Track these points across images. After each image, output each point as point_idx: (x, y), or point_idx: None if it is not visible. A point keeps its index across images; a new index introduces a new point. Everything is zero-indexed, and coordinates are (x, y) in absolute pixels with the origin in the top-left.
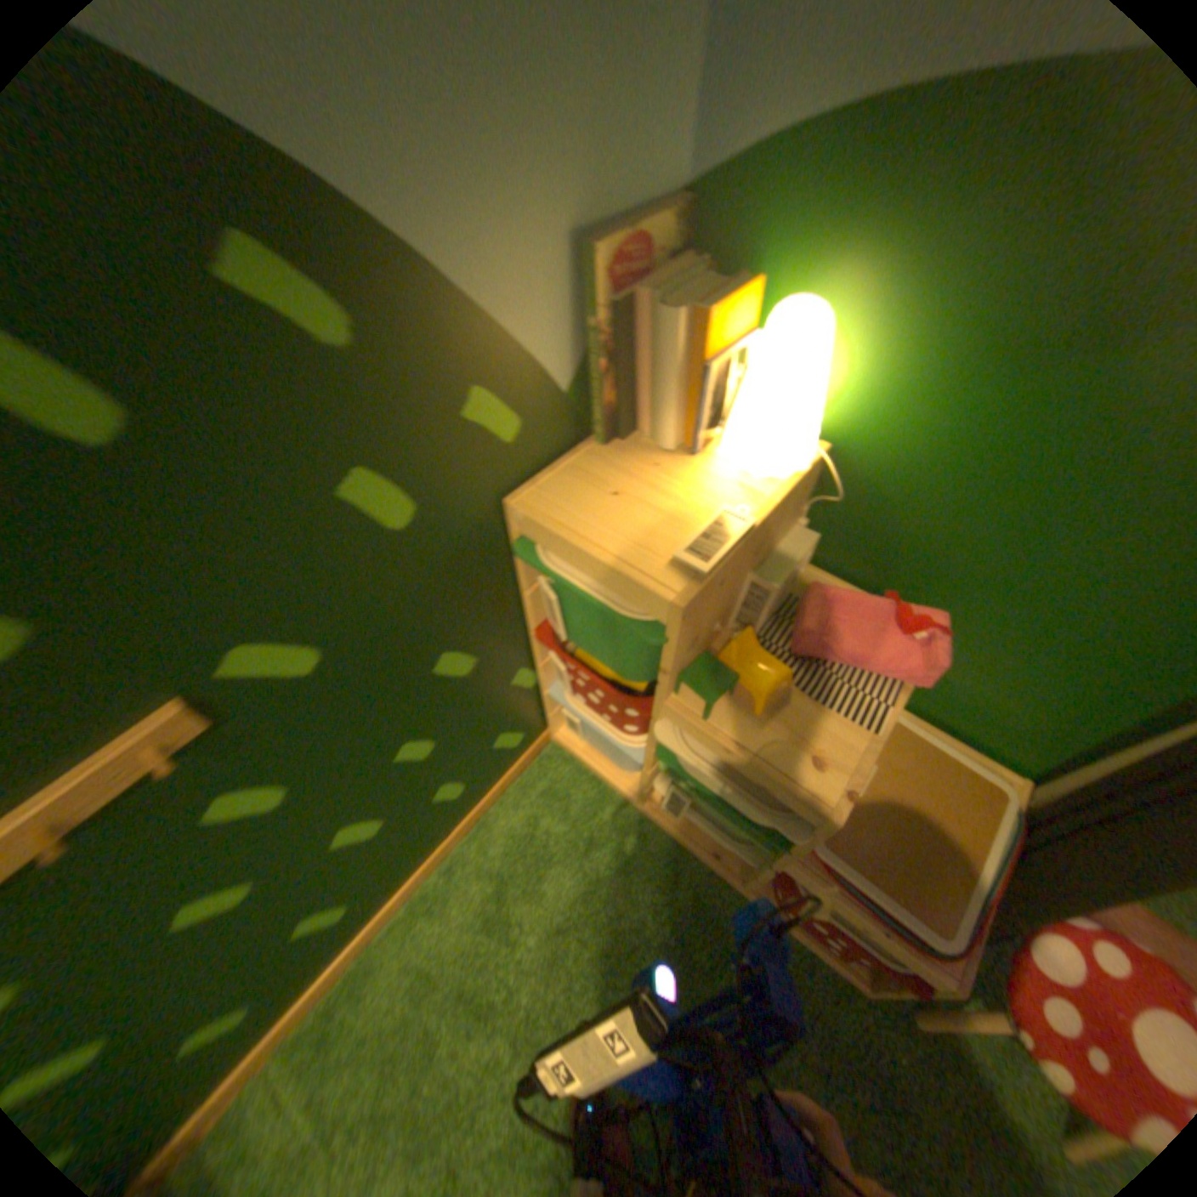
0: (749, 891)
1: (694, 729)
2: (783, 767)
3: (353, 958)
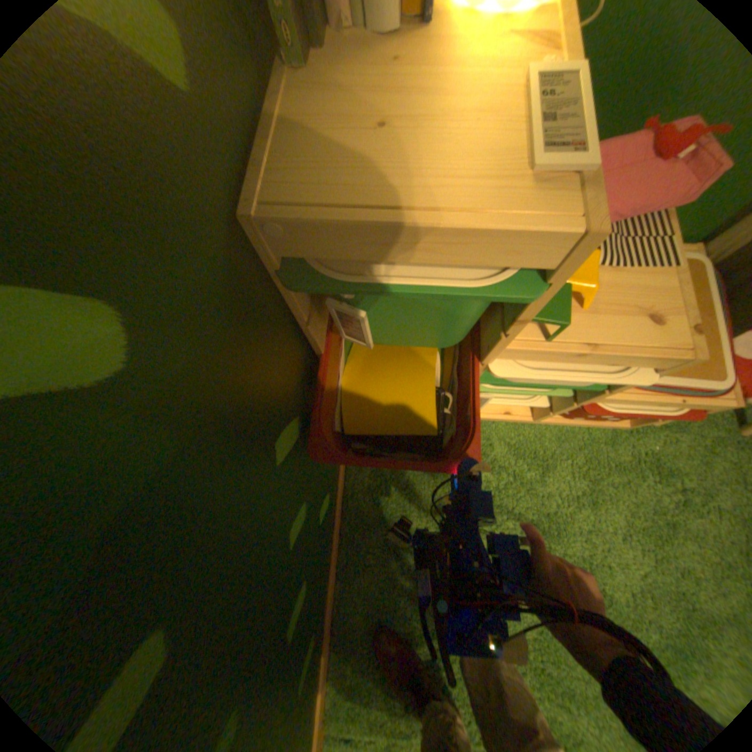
0: (537, 420)
1: (535, 354)
2: (635, 340)
3: (329, 640)
